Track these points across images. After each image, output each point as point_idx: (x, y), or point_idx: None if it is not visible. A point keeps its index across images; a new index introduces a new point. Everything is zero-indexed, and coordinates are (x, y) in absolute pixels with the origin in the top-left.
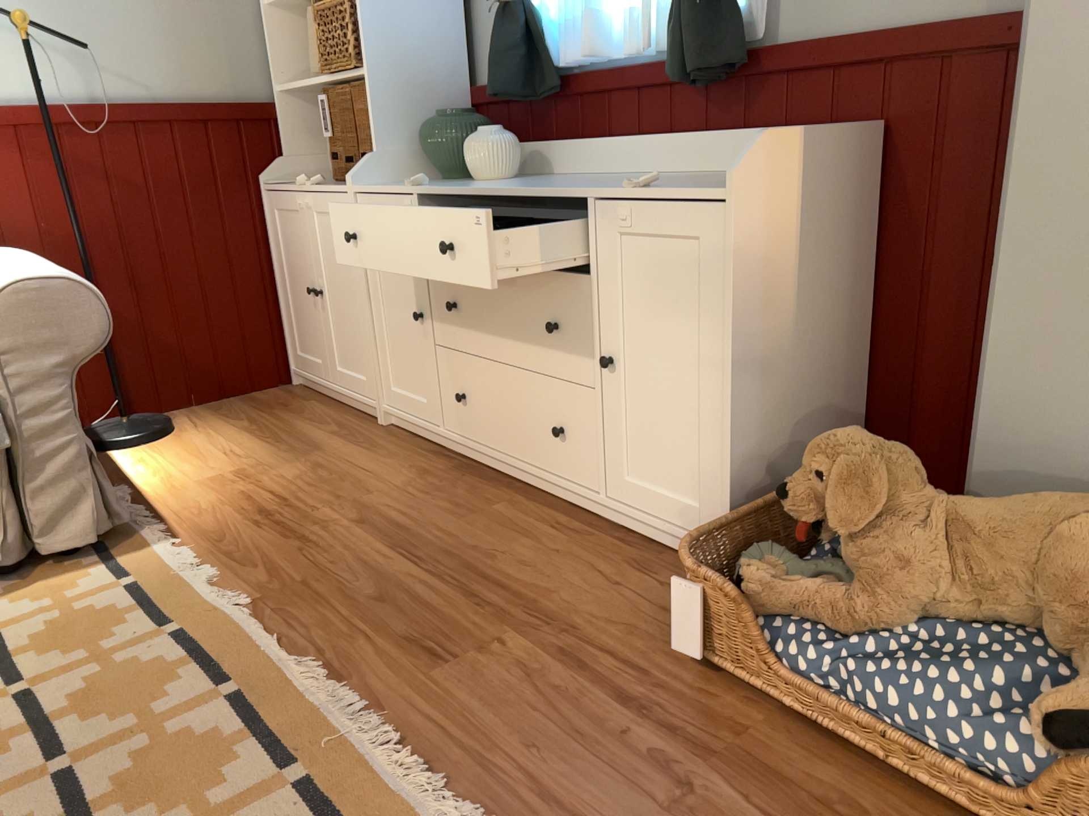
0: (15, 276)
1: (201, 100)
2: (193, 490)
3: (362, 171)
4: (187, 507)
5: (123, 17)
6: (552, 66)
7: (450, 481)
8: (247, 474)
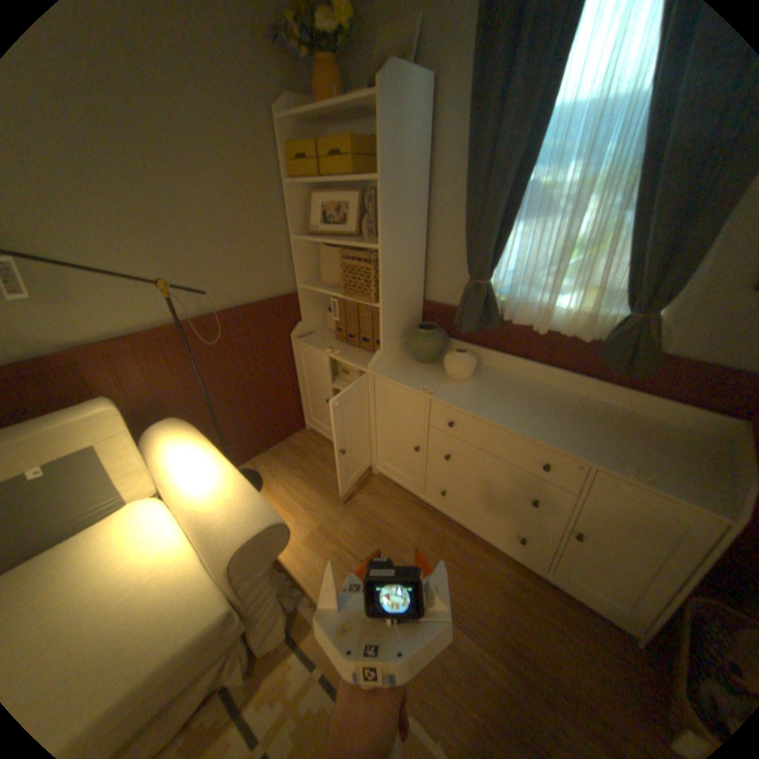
0: (228, 520)
1: (260, 295)
2: (304, 551)
3: (378, 361)
4: (309, 571)
5: (214, 254)
6: (502, 316)
7: (441, 535)
8: (326, 530)
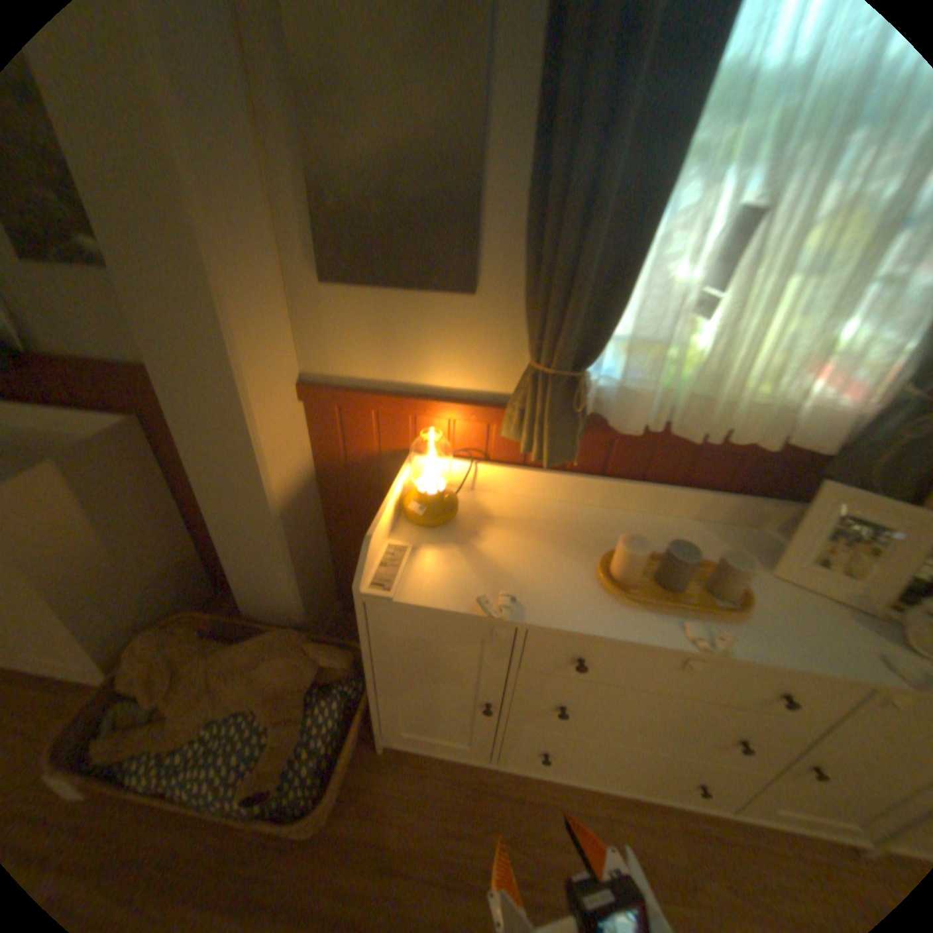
0: None
1: None
2: None
3: None
4: None
5: None
6: None
7: None
8: None
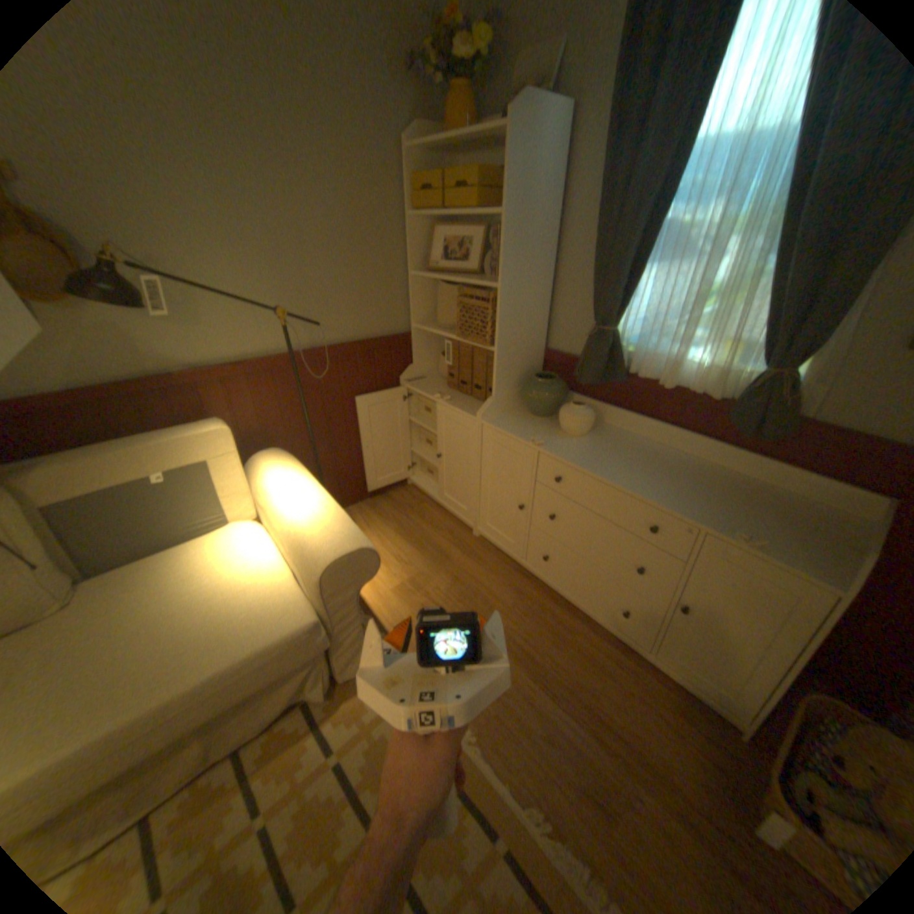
0: (324, 539)
1: (371, 333)
2: (392, 599)
3: (487, 409)
4: (396, 618)
5: (330, 287)
6: (627, 369)
7: (539, 604)
8: (417, 583)
